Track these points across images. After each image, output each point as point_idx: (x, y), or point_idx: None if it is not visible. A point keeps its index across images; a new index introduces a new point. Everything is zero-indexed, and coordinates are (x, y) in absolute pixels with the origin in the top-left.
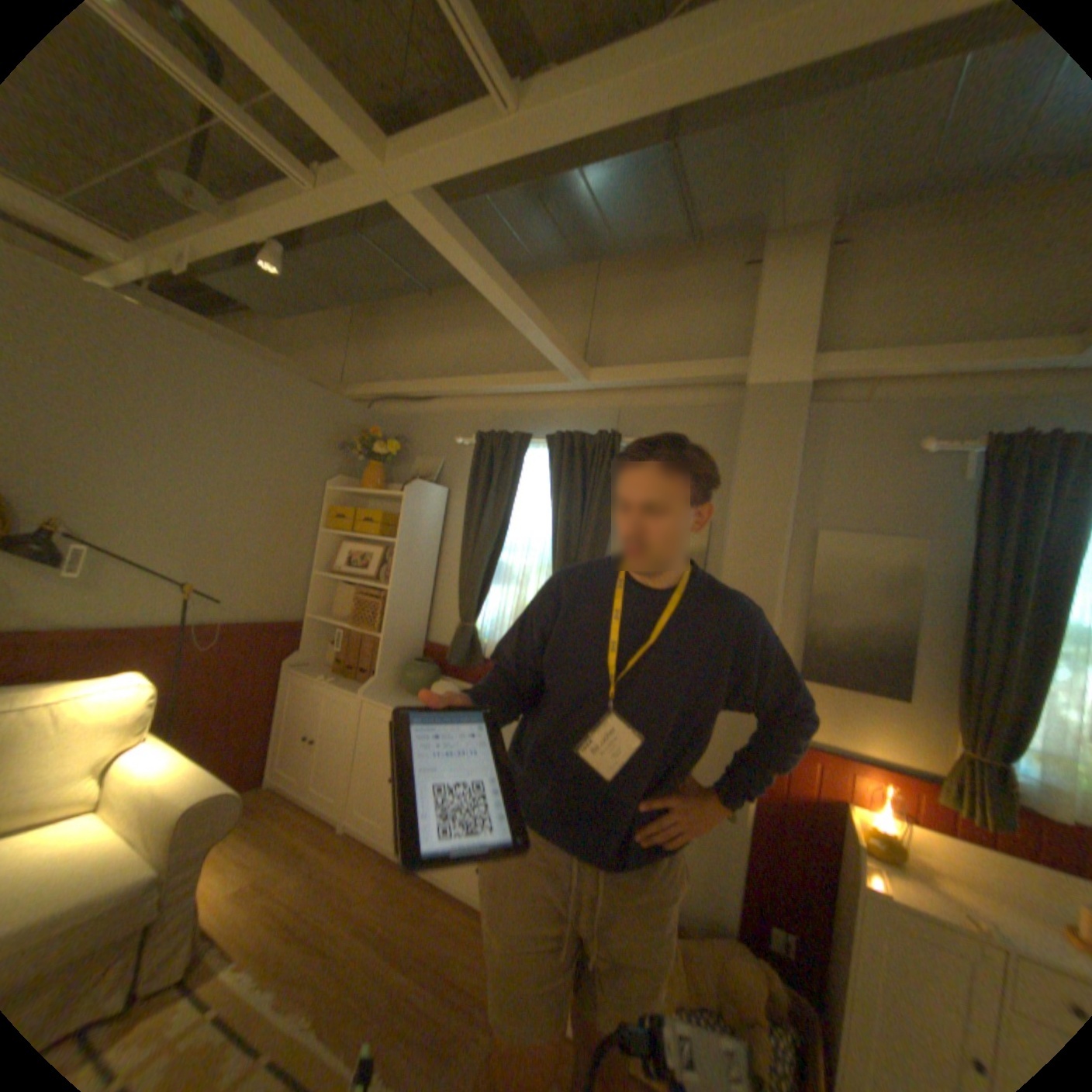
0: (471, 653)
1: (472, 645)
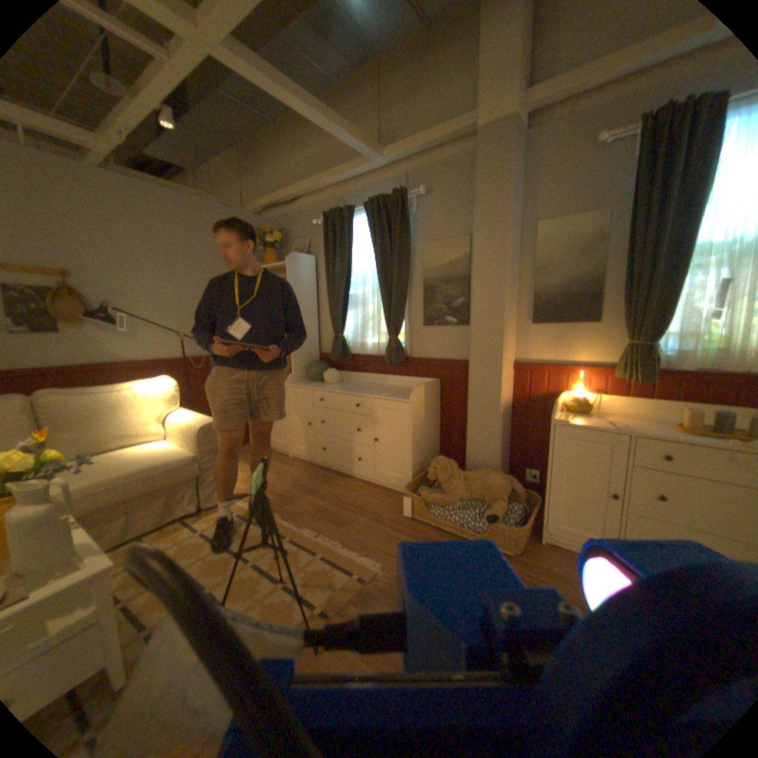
0: (344, 352)
1: (344, 347)
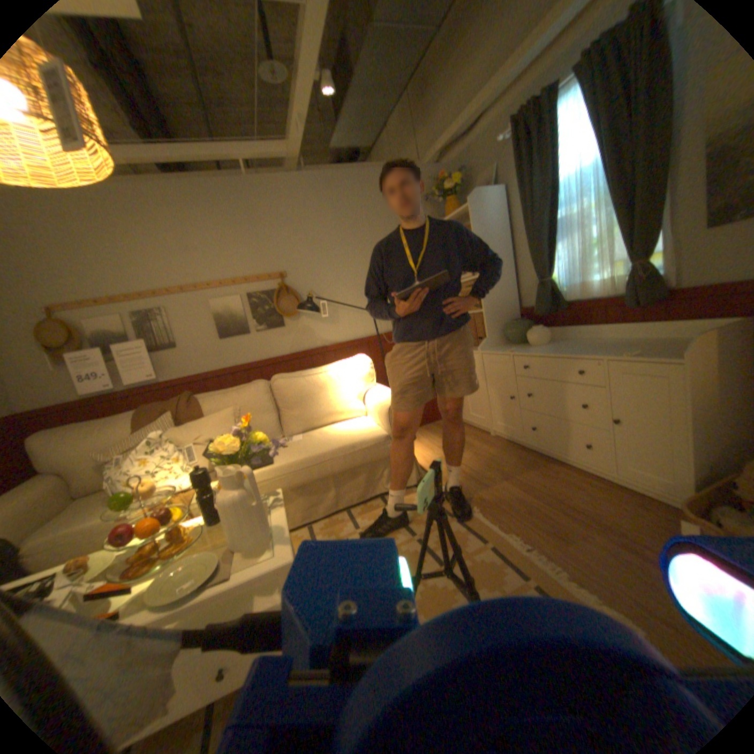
0: (555, 300)
1: (554, 294)
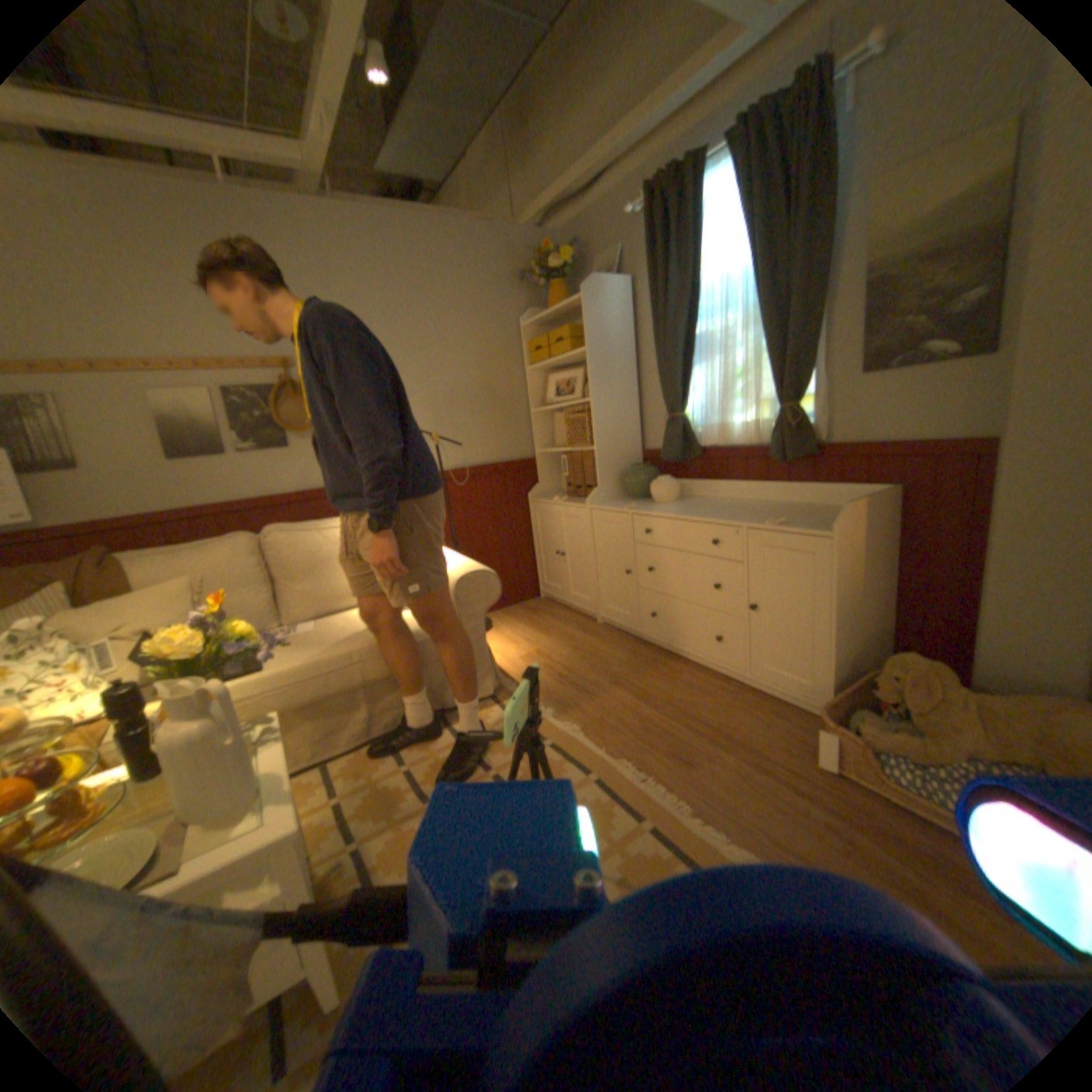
0: (687, 445)
1: (687, 435)
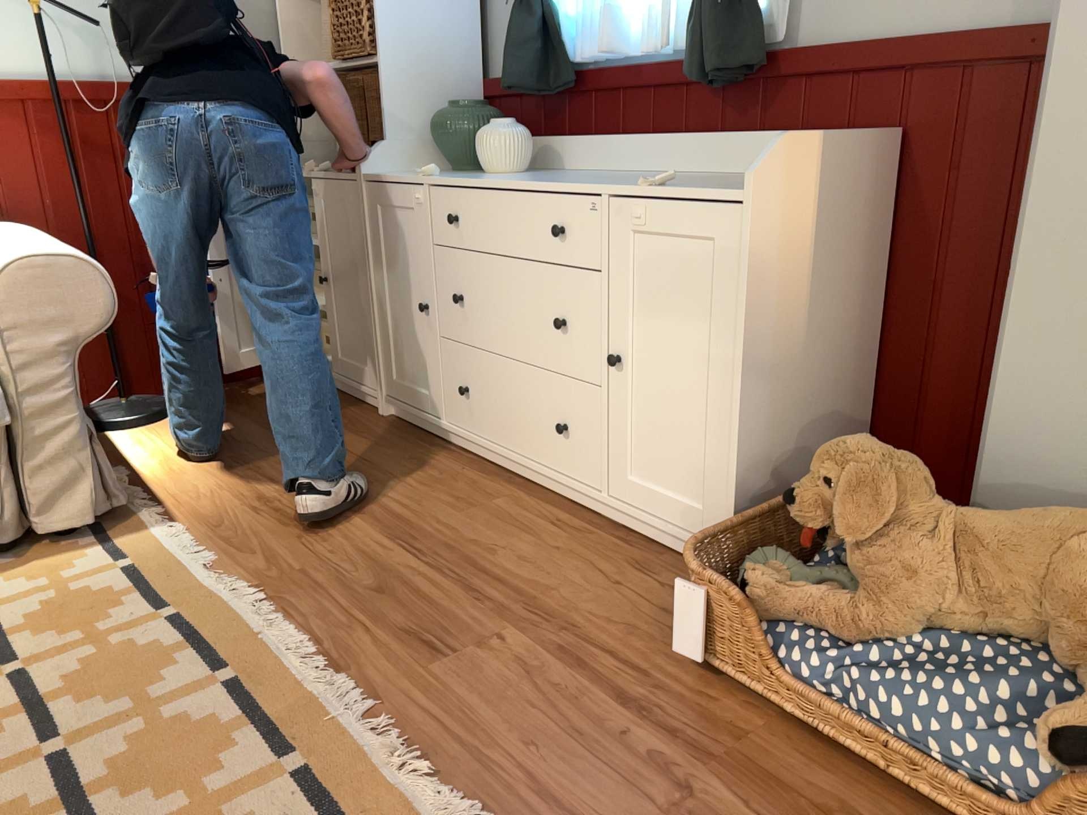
0: (552, 64)
1: (552, 46)
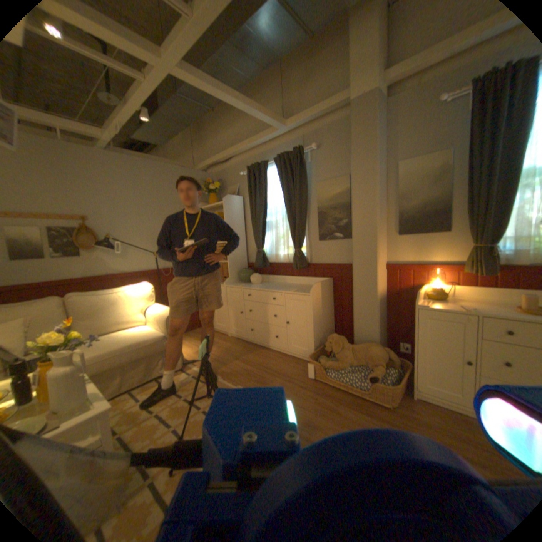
0: (264, 261)
1: (264, 258)
